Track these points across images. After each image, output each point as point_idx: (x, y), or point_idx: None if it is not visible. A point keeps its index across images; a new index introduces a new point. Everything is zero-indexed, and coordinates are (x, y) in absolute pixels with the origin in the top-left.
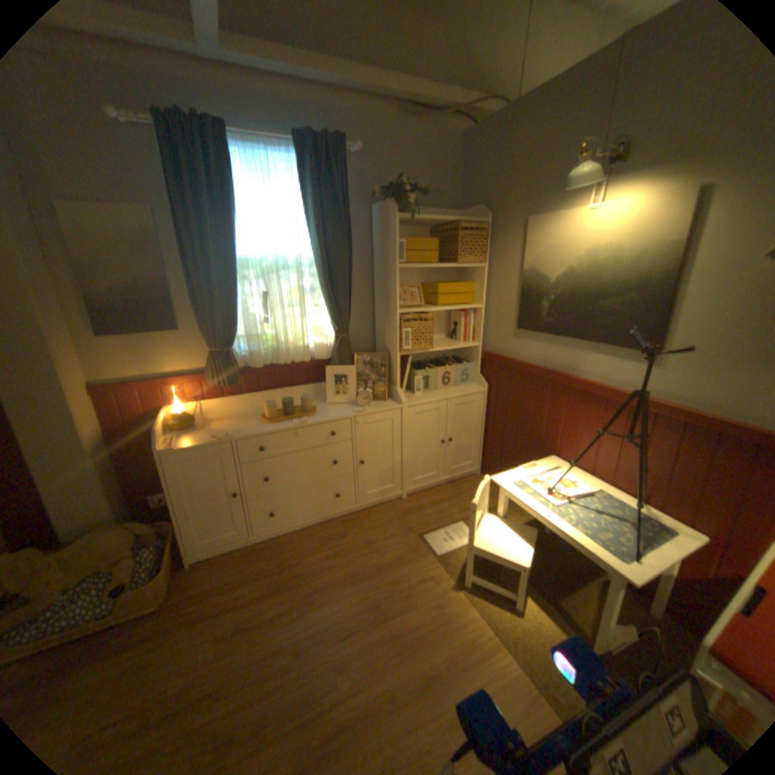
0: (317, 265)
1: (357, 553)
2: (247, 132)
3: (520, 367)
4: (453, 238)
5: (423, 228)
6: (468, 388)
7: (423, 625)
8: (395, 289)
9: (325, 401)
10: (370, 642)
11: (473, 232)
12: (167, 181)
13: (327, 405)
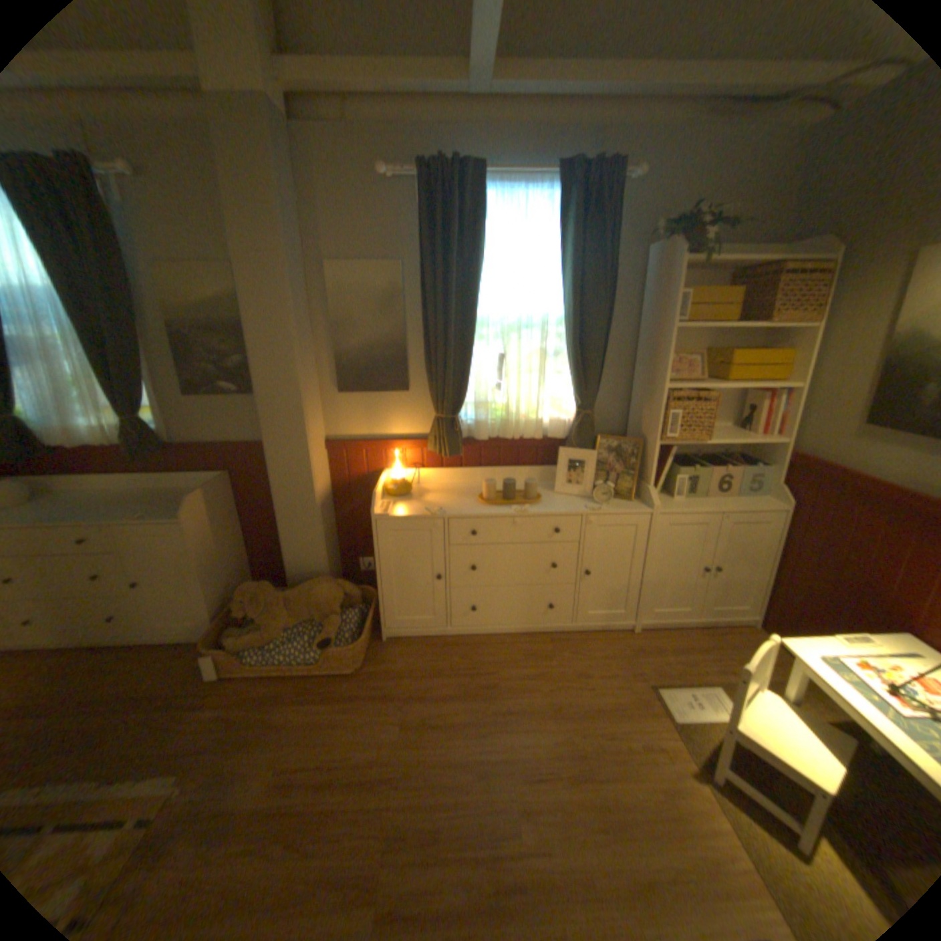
0: (567, 322)
1: (567, 683)
2: (508, 170)
3: (863, 483)
4: (771, 284)
5: (722, 272)
6: (761, 502)
7: (643, 808)
8: (668, 355)
9: (553, 488)
10: (569, 800)
11: (807, 275)
12: (420, 233)
13: (555, 494)
